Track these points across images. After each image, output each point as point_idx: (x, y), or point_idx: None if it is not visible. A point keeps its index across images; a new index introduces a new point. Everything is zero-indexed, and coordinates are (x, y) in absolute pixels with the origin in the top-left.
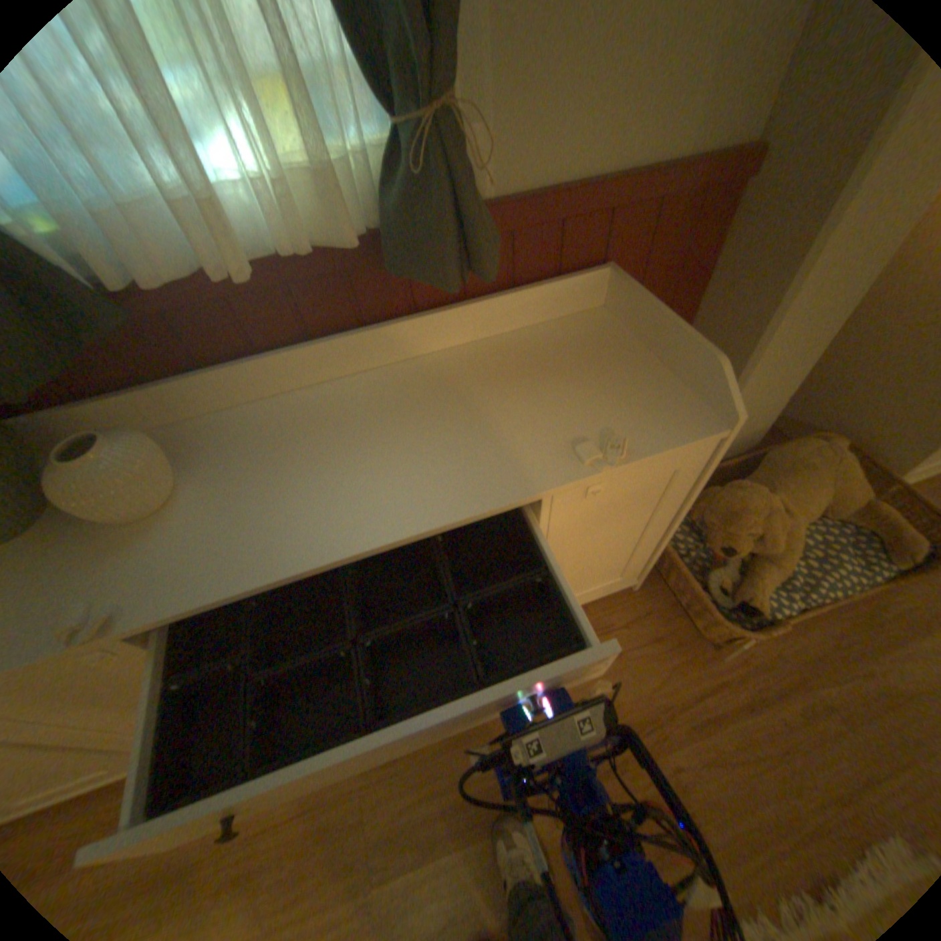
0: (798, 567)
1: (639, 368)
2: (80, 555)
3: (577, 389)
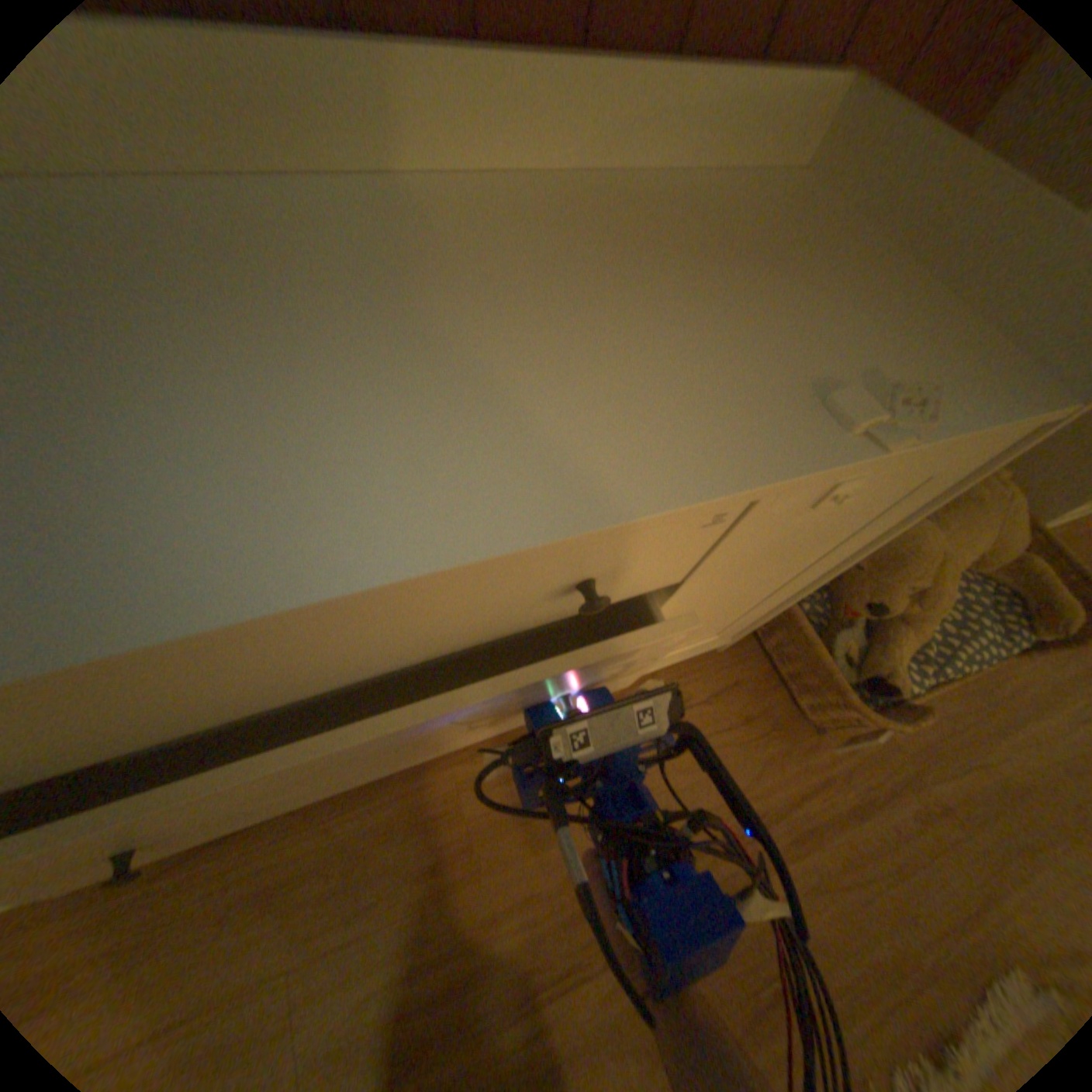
0: (932, 631)
1: (898, 275)
2: None
3: (800, 289)
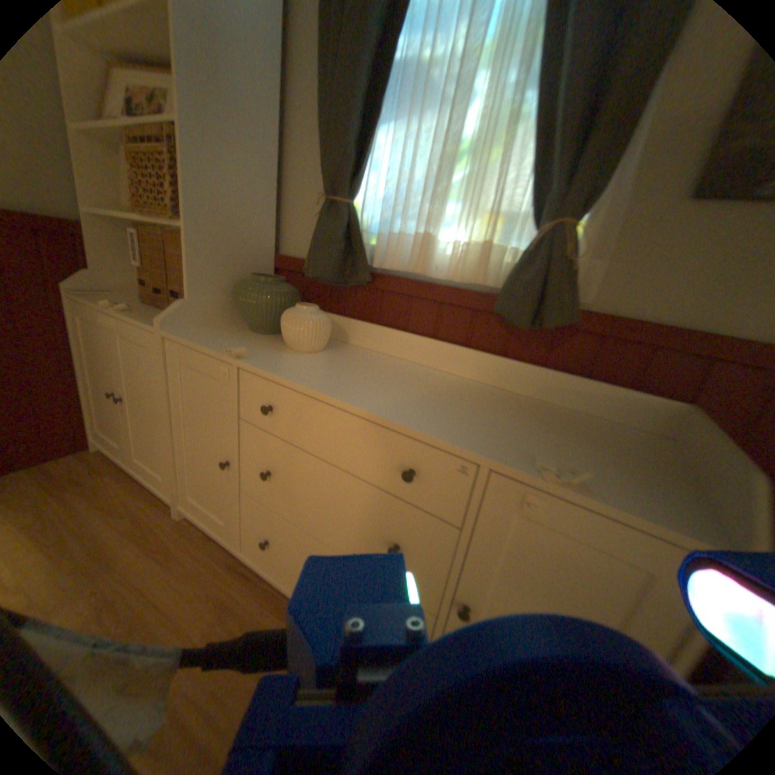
0: None
1: (671, 476)
2: (266, 346)
3: (588, 450)
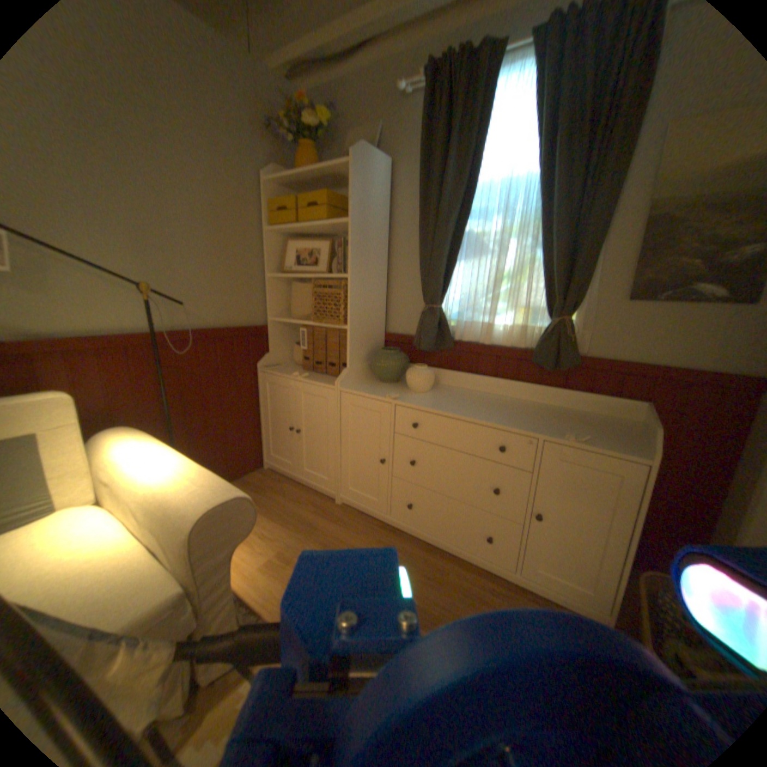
0: None
1: (632, 437)
2: (398, 390)
3: (590, 429)
